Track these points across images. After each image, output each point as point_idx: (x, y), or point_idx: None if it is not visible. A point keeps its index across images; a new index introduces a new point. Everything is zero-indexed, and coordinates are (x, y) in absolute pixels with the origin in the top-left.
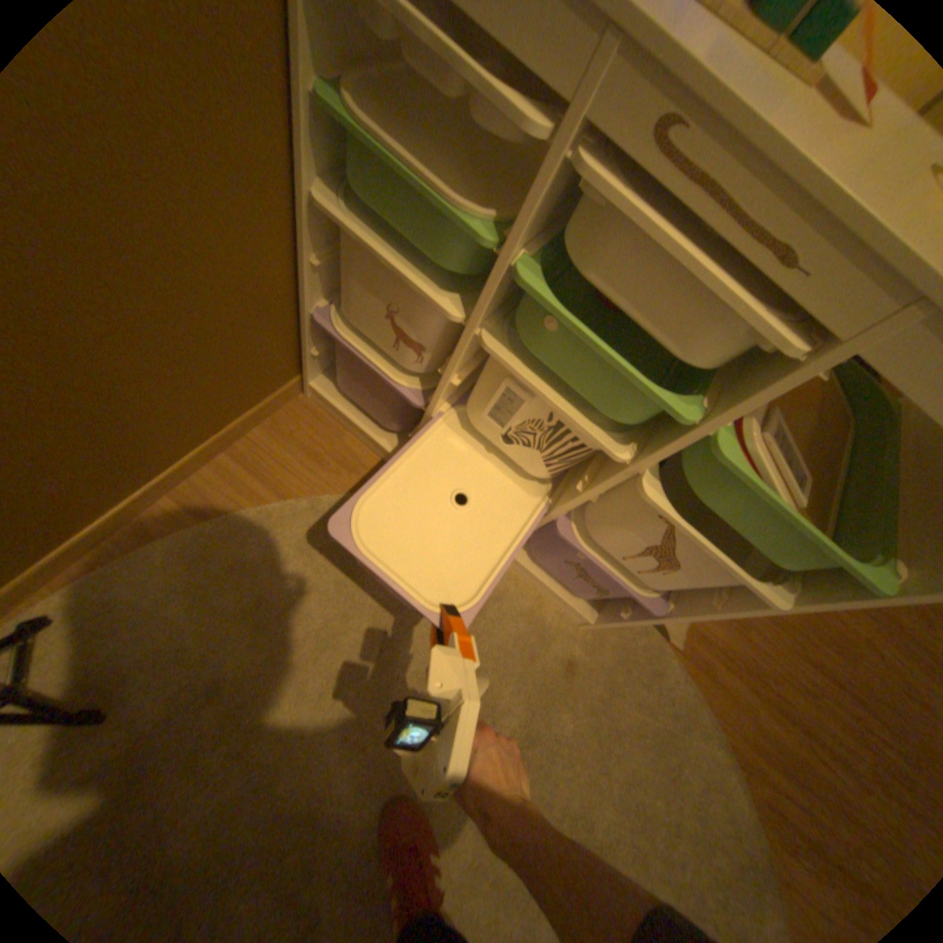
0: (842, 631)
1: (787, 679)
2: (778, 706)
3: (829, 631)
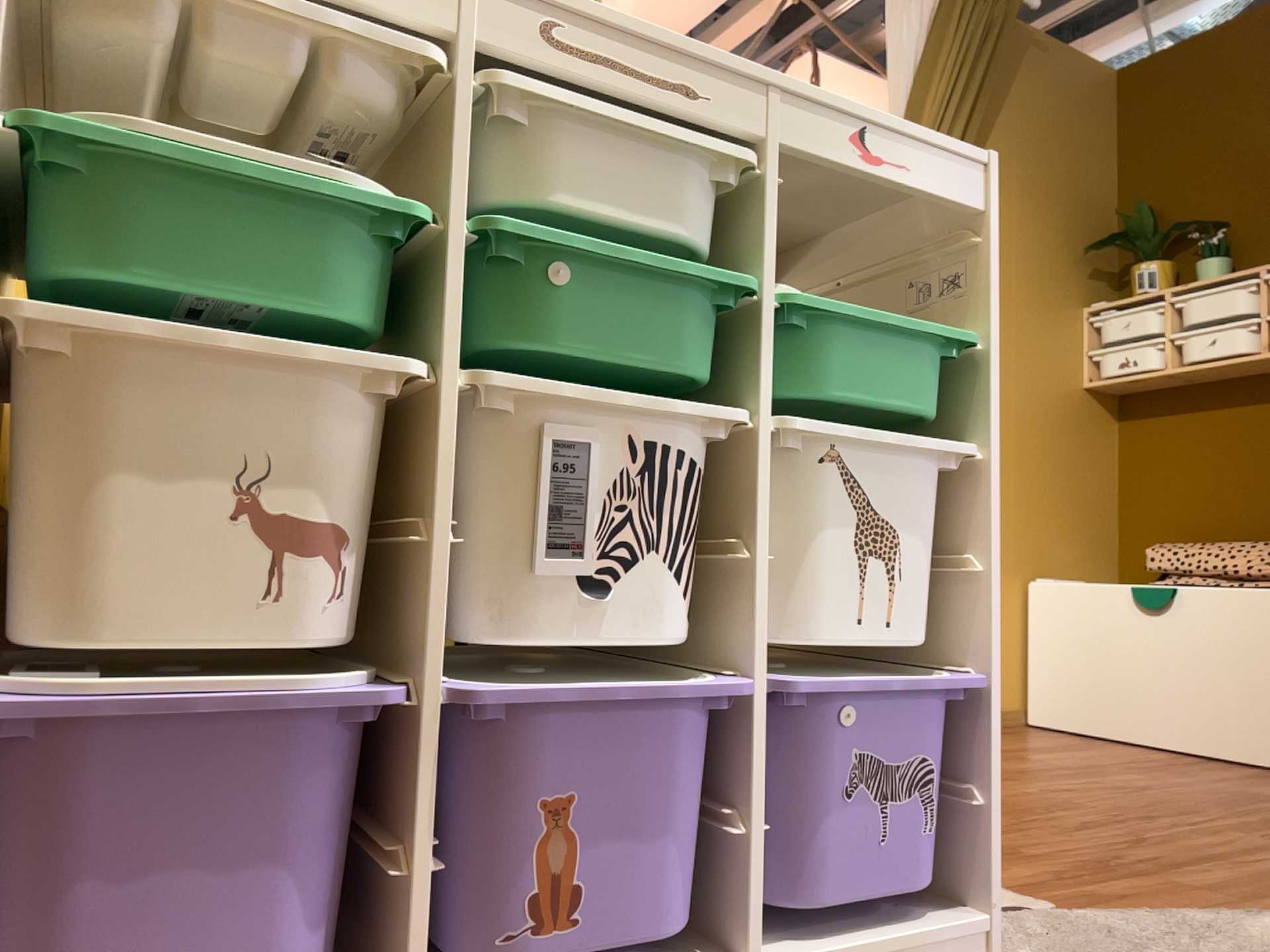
0: (1017, 794)
1: (1100, 843)
2: (1150, 859)
3: (1017, 801)
